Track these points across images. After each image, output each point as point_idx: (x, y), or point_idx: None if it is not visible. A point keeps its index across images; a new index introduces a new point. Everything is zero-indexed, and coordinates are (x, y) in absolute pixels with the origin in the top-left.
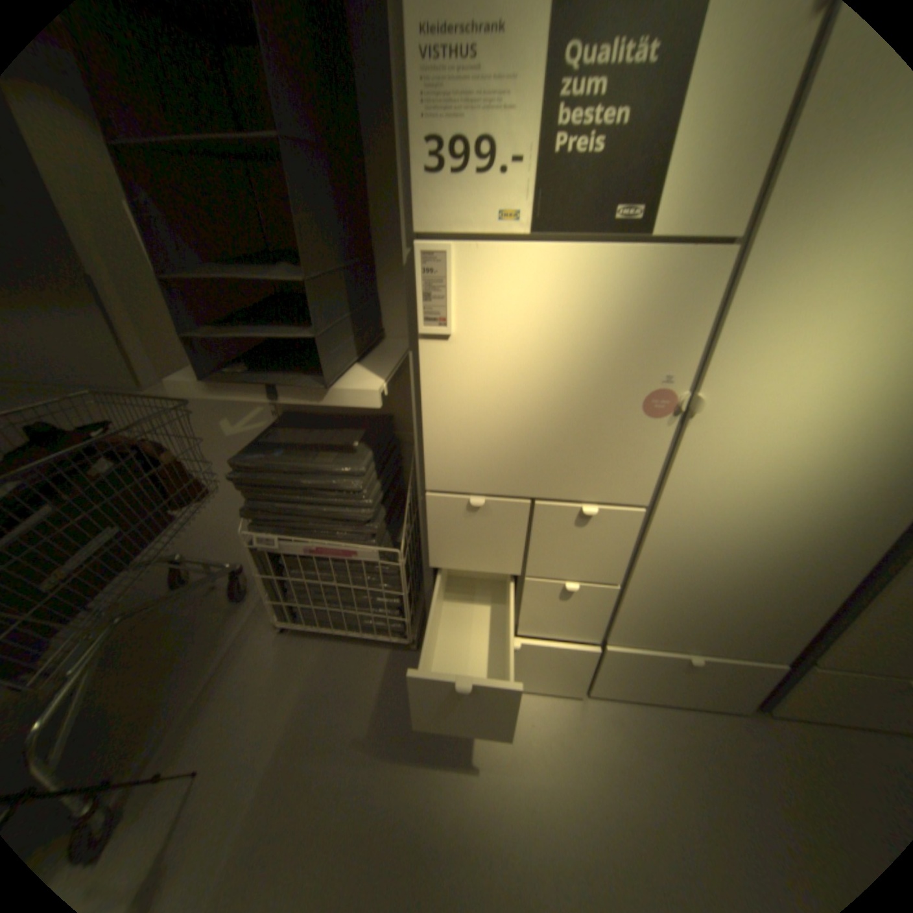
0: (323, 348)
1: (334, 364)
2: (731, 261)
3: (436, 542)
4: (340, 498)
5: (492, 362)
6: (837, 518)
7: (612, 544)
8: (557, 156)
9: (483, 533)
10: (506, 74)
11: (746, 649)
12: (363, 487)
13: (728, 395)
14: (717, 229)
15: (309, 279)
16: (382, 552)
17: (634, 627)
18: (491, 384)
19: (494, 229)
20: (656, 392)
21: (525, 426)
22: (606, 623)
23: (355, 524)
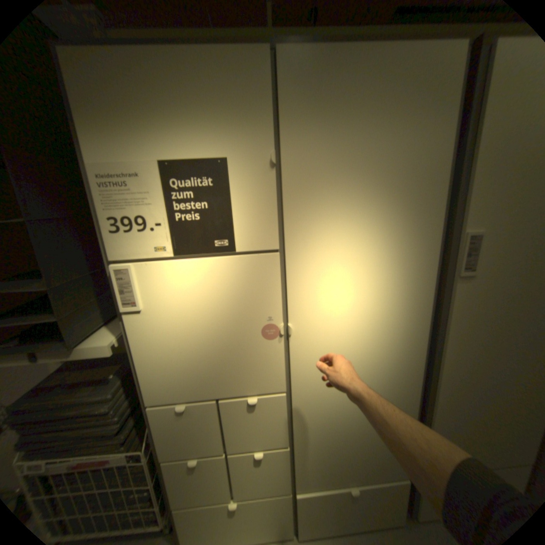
0: (66, 325)
1: (78, 333)
2: (278, 260)
3: (159, 442)
4: (92, 421)
5: (169, 322)
6: (387, 380)
7: (273, 420)
8: (178, 223)
9: (190, 429)
10: (144, 193)
11: (379, 475)
12: (108, 409)
13: (303, 322)
14: (266, 247)
15: (53, 288)
16: (128, 456)
17: (307, 476)
18: (172, 334)
19: (155, 256)
20: (266, 326)
21: (199, 355)
22: (289, 477)
23: (106, 438)
